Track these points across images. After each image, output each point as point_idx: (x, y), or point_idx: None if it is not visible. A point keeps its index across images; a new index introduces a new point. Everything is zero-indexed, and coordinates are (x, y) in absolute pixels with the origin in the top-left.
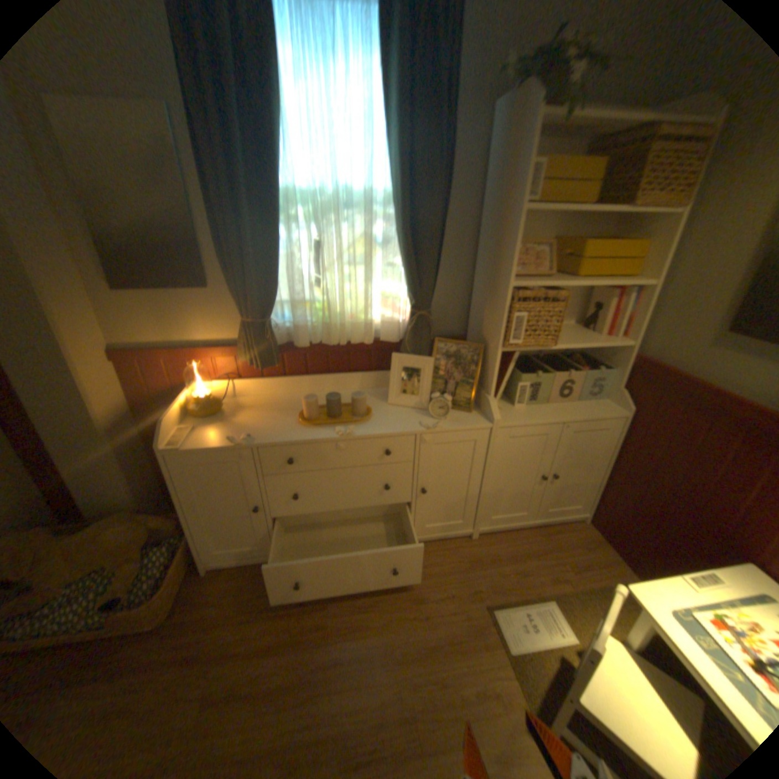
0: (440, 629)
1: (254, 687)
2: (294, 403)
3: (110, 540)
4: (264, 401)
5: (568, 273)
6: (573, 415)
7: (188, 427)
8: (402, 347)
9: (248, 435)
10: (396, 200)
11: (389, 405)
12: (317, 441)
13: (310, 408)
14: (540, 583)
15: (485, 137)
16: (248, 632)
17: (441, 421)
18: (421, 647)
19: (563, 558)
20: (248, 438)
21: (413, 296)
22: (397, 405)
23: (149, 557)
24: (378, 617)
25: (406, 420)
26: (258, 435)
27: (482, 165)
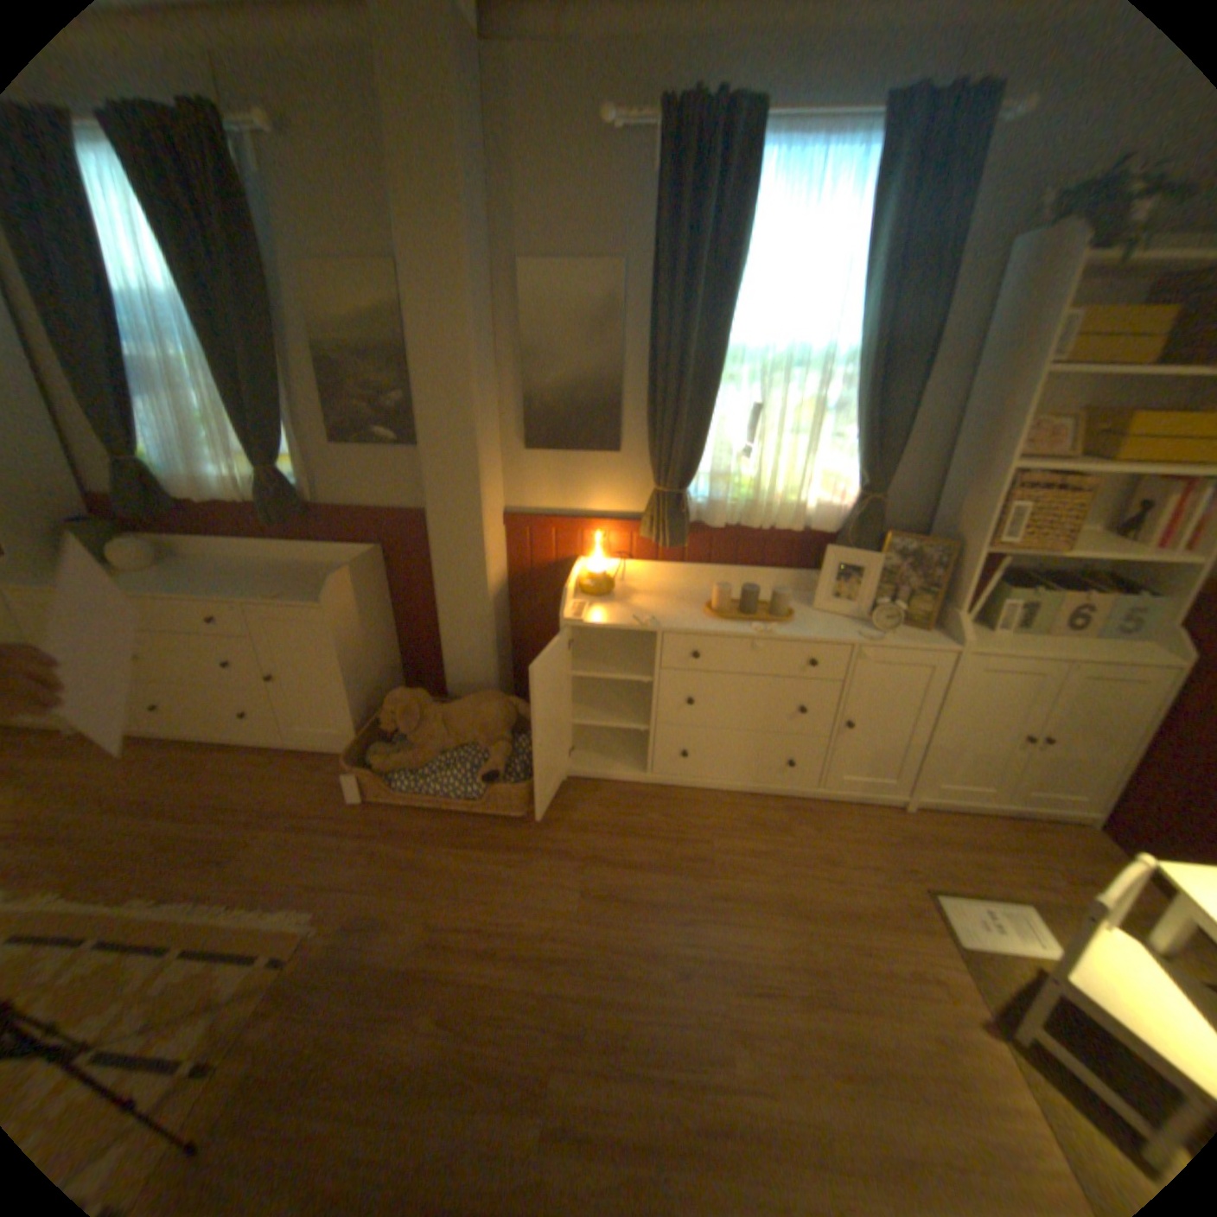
0: (860, 898)
1: (635, 896)
2: (693, 596)
3: (487, 715)
4: (656, 590)
5: (1099, 456)
6: (1088, 654)
7: (584, 603)
8: (839, 540)
9: (653, 618)
10: (864, 359)
11: (814, 611)
12: (729, 636)
13: (716, 601)
14: (1011, 883)
15: (991, 281)
16: (622, 845)
17: (888, 635)
18: (835, 910)
19: (1050, 862)
20: (653, 621)
21: (862, 476)
22: (825, 612)
23: (519, 743)
24: (777, 867)
25: (839, 629)
26: (662, 620)
27: (981, 315)
